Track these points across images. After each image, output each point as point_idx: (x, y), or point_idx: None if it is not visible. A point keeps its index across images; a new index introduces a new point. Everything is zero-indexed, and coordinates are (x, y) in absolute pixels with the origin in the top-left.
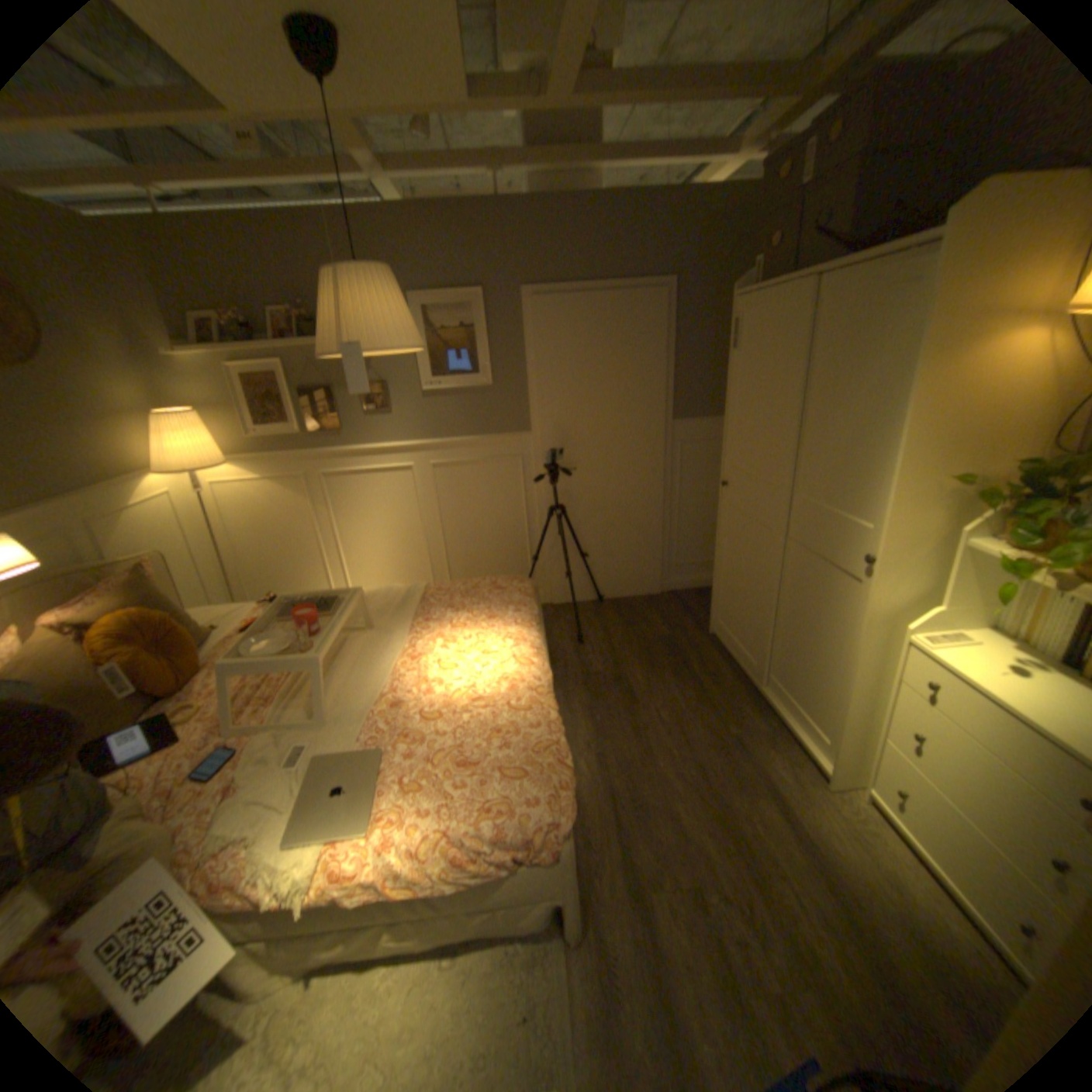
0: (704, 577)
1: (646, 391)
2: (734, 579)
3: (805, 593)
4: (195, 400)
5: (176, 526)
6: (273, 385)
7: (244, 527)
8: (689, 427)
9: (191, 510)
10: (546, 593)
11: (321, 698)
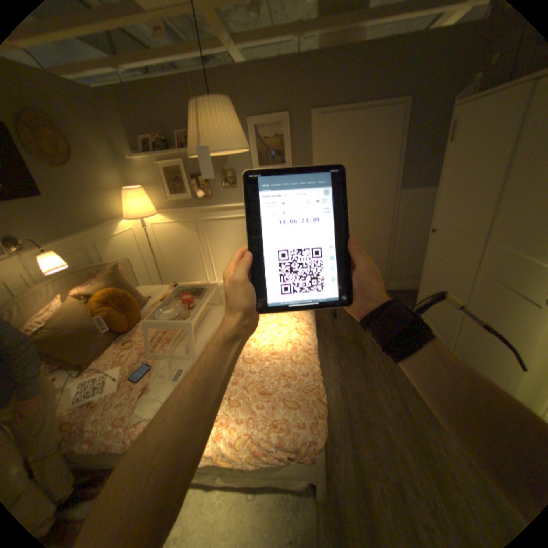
0: (411, 283)
1: (385, 171)
2: (434, 290)
3: (489, 307)
4: (142, 182)
5: (135, 245)
6: (178, 173)
7: (166, 246)
8: (411, 194)
9: (142, 237)
10: None
11: (192, 345)
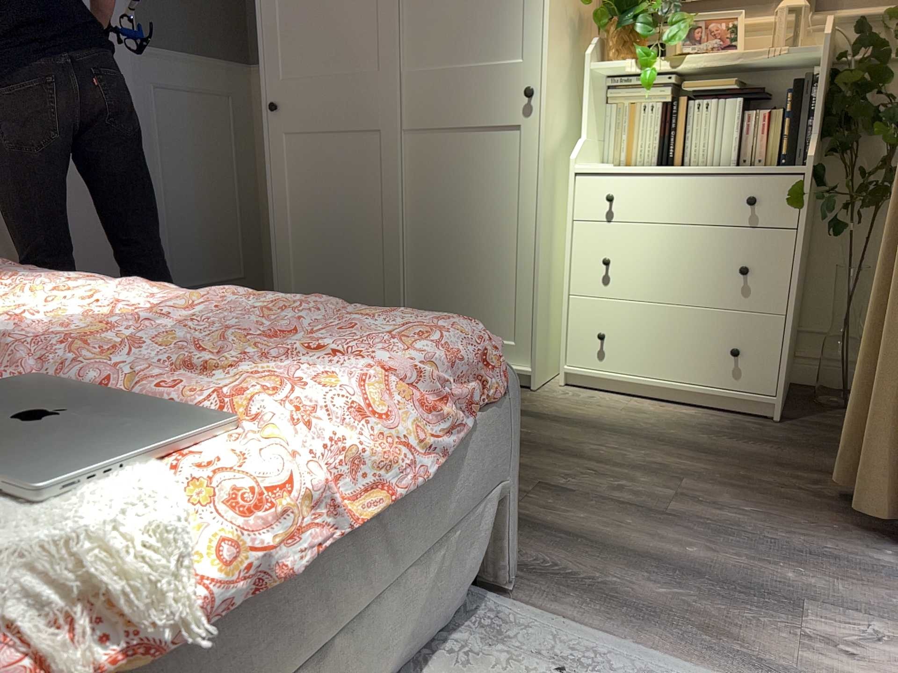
0: None
1: None
2: (315, 236)
3: (441, 187)
4: None
5: None
6: None
7: None
8: (163, 62)
9: None
10: None
11: None
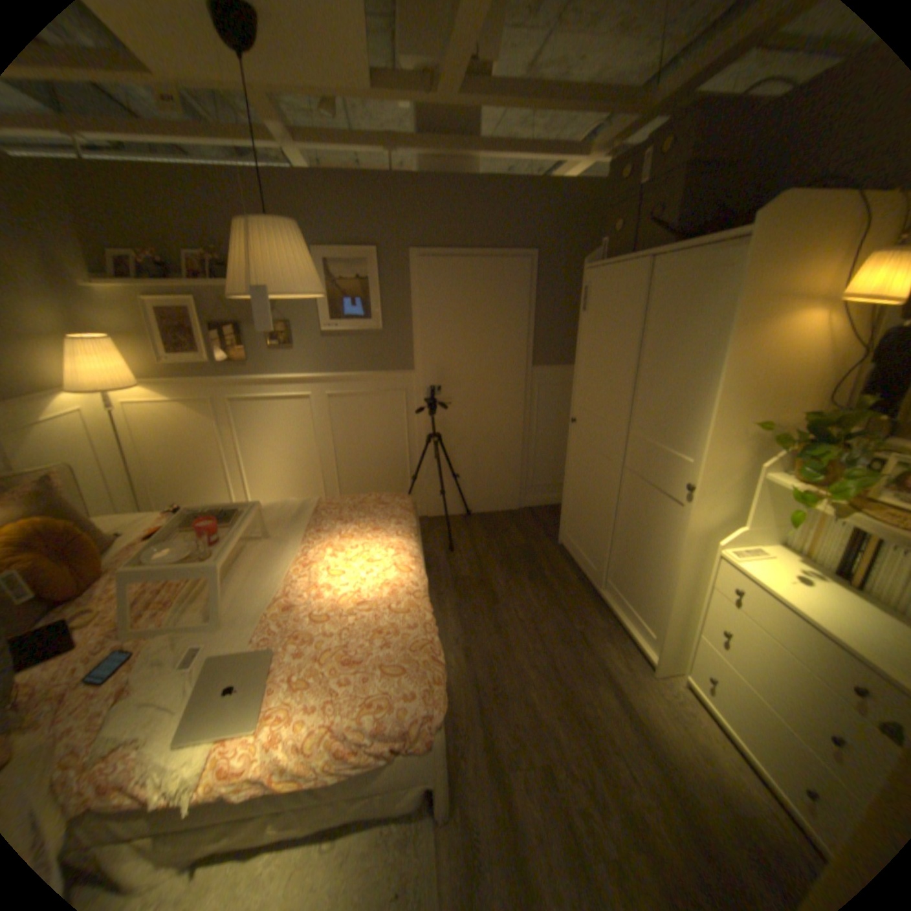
0: (554, 496)
1: (511, 341)
2: (580, 500)
3: (637, 513)
4: (111, 328)
5: (87, 441)
6: (185, 318)
7: (152, 443)
8: (545, 373)
9: (102, 426)
10: (423, 507)
11: (218, 602)
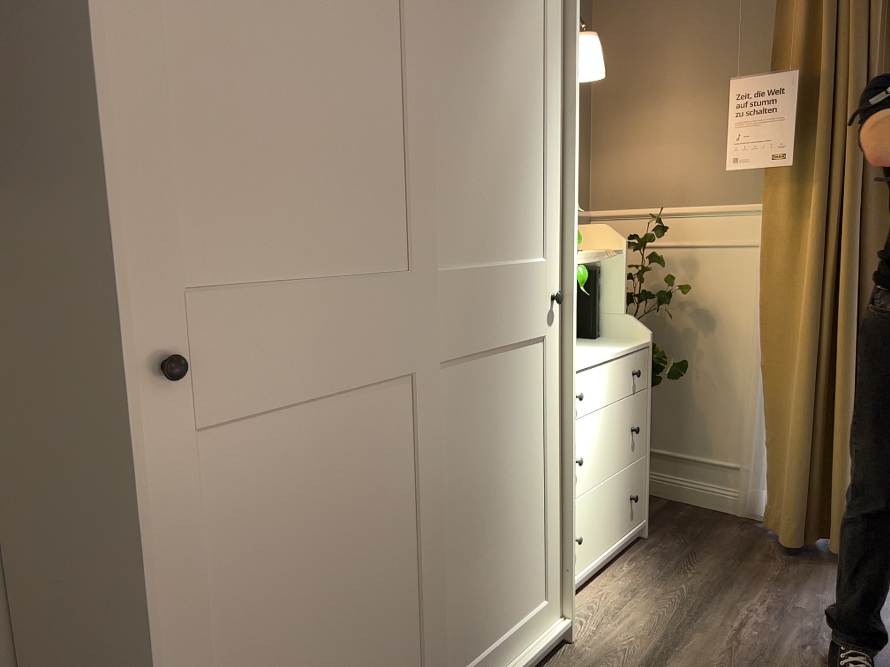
0: None
1: None
2: (286, 642)
3: (477, 438)
4: None
5: None
6: None
7: None
8: None
9: None
10: None
11: None
